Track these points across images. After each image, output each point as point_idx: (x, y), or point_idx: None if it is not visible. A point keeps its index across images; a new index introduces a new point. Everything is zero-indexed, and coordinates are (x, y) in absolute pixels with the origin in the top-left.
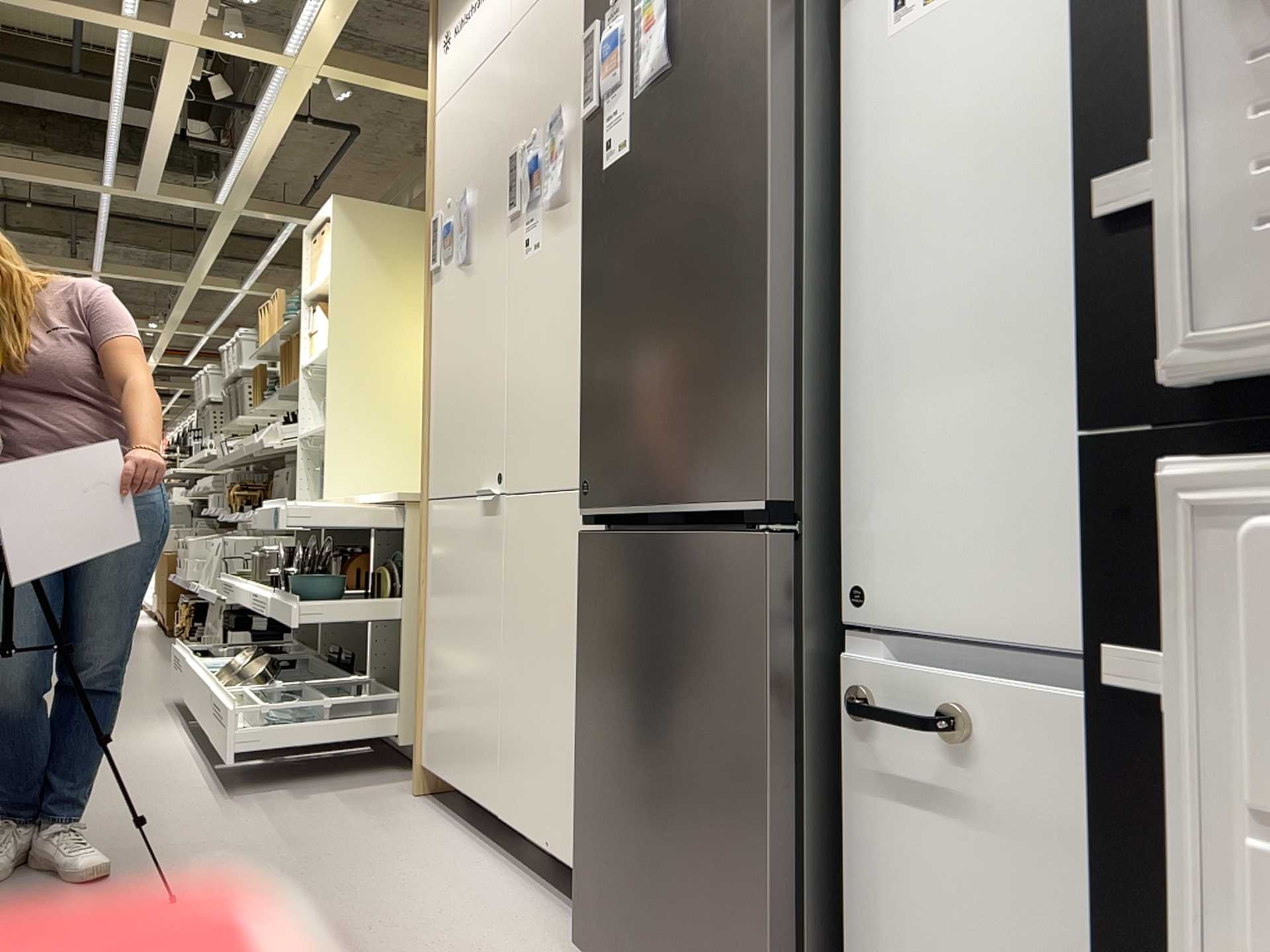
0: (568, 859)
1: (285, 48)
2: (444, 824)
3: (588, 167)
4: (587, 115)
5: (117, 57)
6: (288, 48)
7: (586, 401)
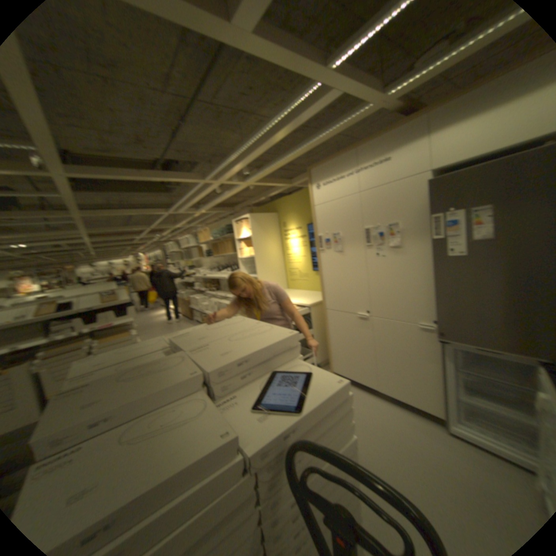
0: (419, 407)
1: (246, 180)
2: None
3: (438, 252)
4: (437, 238)
5: (196, 188)
6: (248, 181)
7: (442, 313)
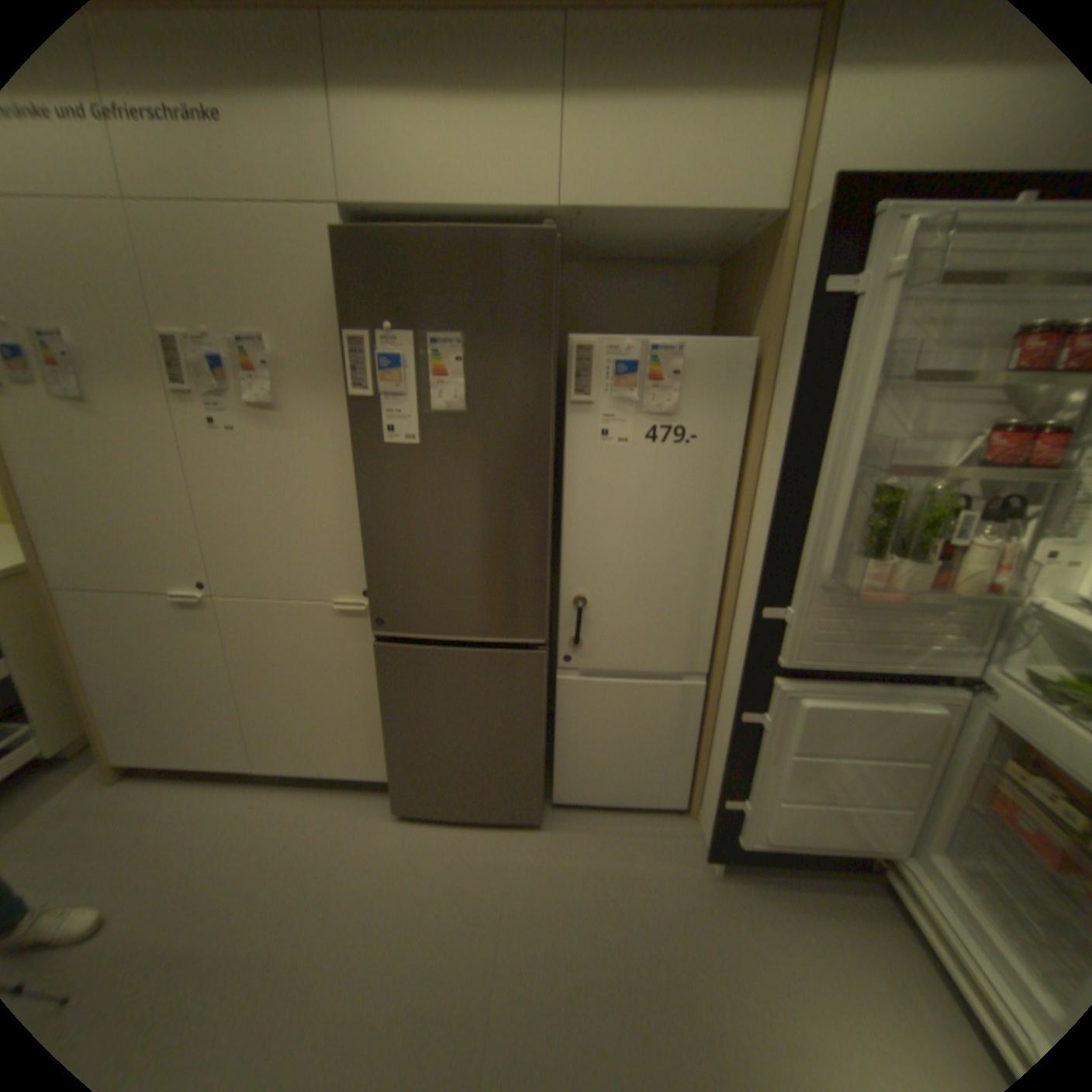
0: (341, 776)
1: None
2: (175, 792)
3: (360, 430)
4: (357, 394)
5: None
6: None
7: (375, 574)
